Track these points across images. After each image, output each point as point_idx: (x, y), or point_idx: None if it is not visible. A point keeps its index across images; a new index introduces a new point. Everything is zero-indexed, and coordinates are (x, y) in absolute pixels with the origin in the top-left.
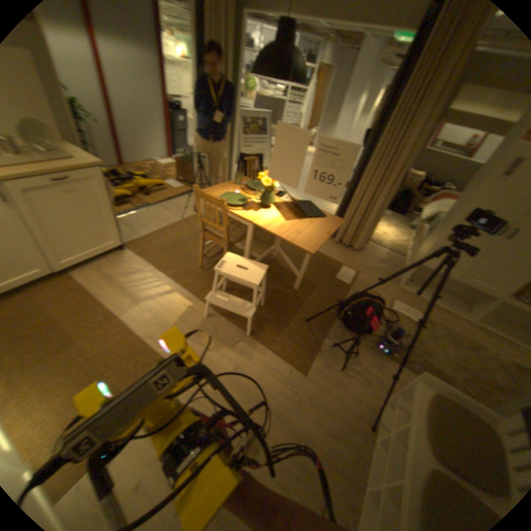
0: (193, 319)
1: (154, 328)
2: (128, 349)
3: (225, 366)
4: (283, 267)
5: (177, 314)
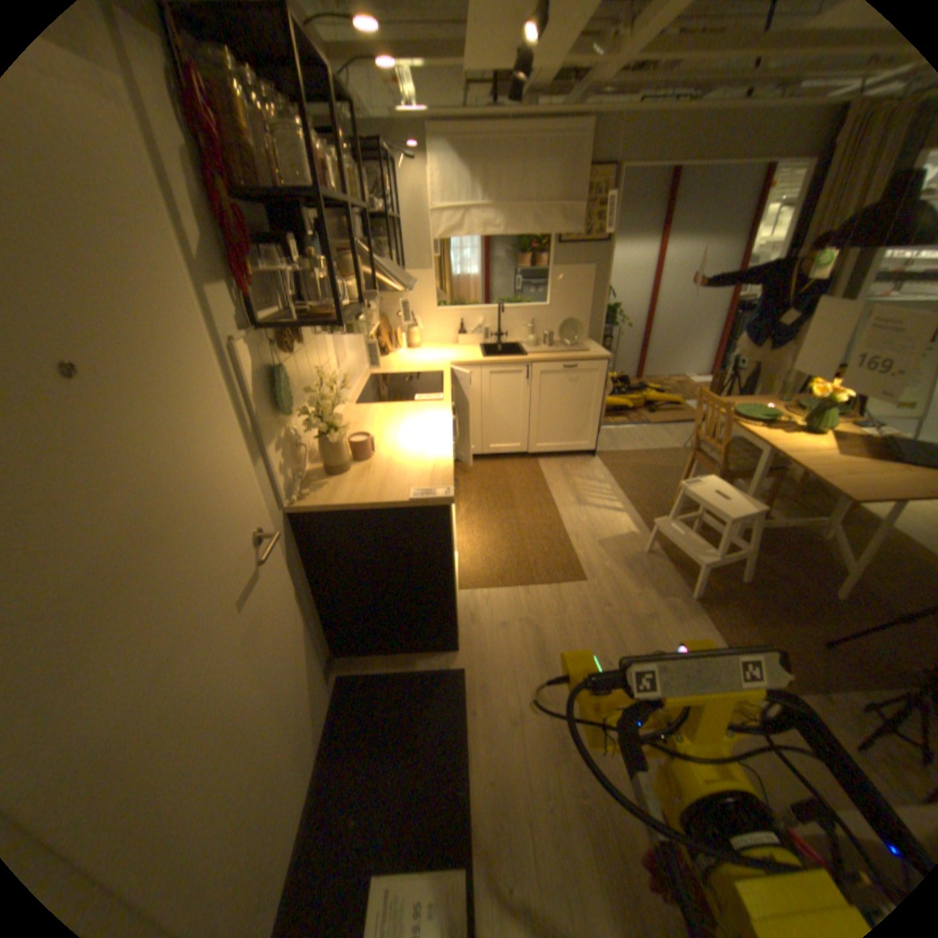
0: (632, 546)
1: (585, 532)
2: (552, 534)
3: (641, 606)
4: (837, 562)
5: (616, 533)
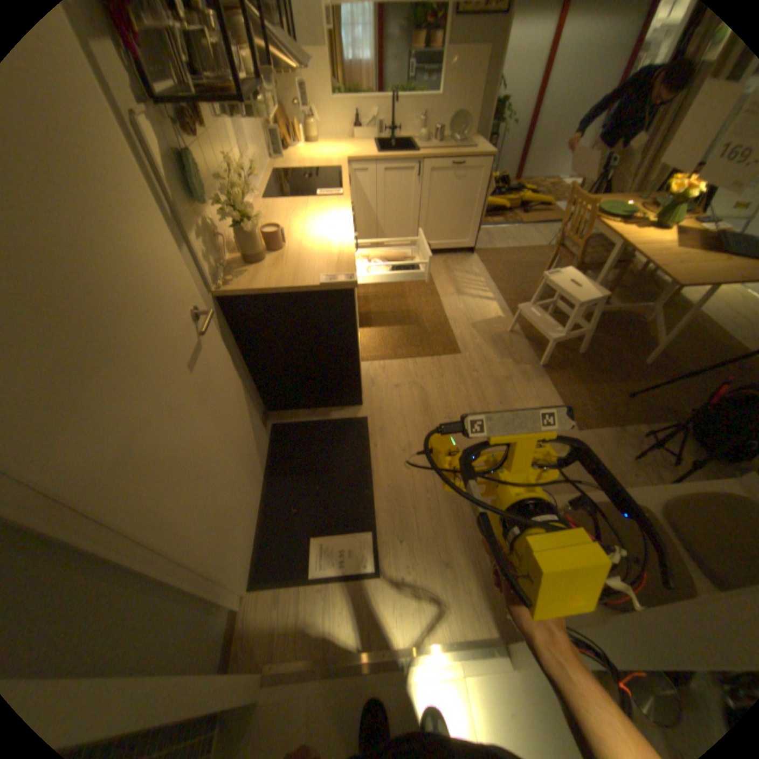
0: (497, 326)
1: (462, 316)
2: (435, 319)
3: (501, 371)
4: (652, 336)
5: (486, 317)
